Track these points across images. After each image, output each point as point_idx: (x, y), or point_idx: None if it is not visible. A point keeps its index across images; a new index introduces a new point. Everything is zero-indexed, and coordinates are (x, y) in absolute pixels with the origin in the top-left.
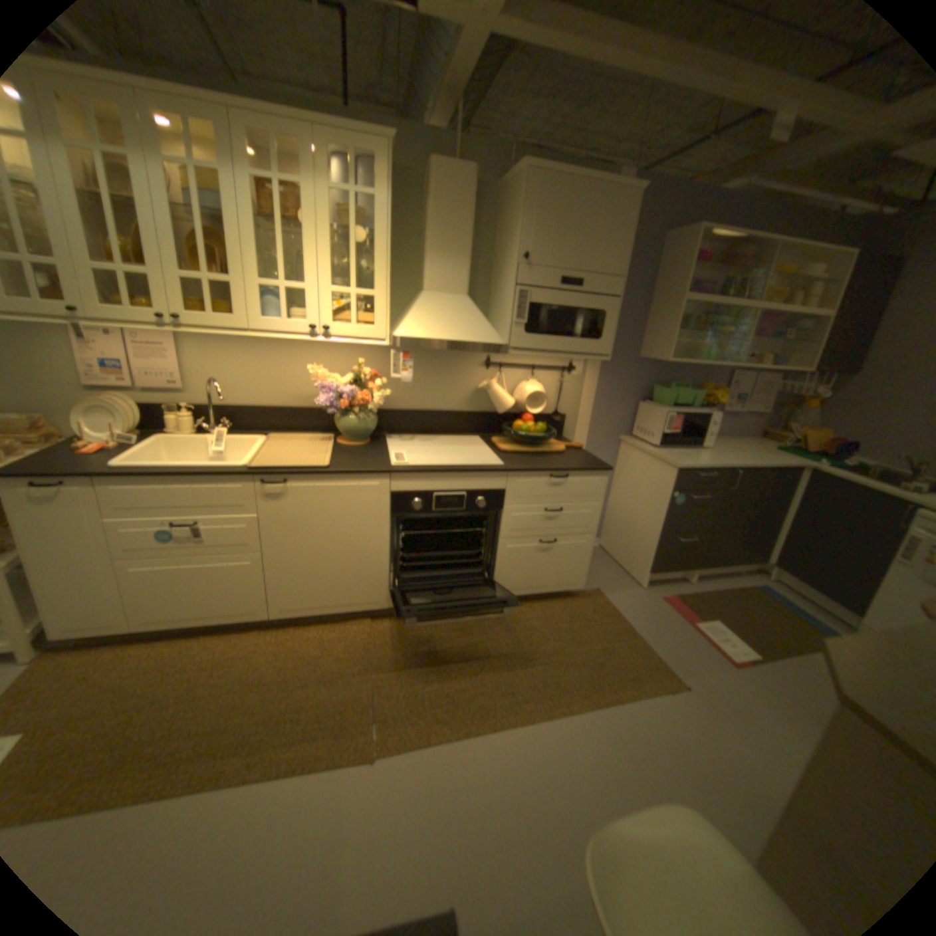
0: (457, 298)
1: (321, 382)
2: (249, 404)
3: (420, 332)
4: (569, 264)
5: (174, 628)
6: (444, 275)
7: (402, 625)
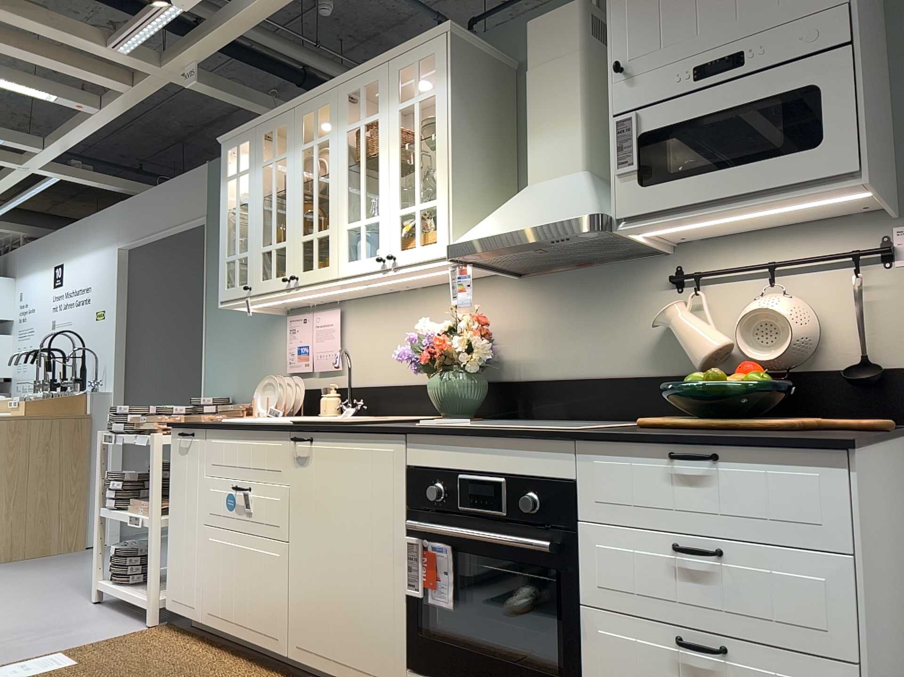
0: (563, 179)
1: (425, 338)
2: (386, 384)
3: (480, 232)
4: (703, 43)
5: (224, 632)
6: (548, 155)
7: None
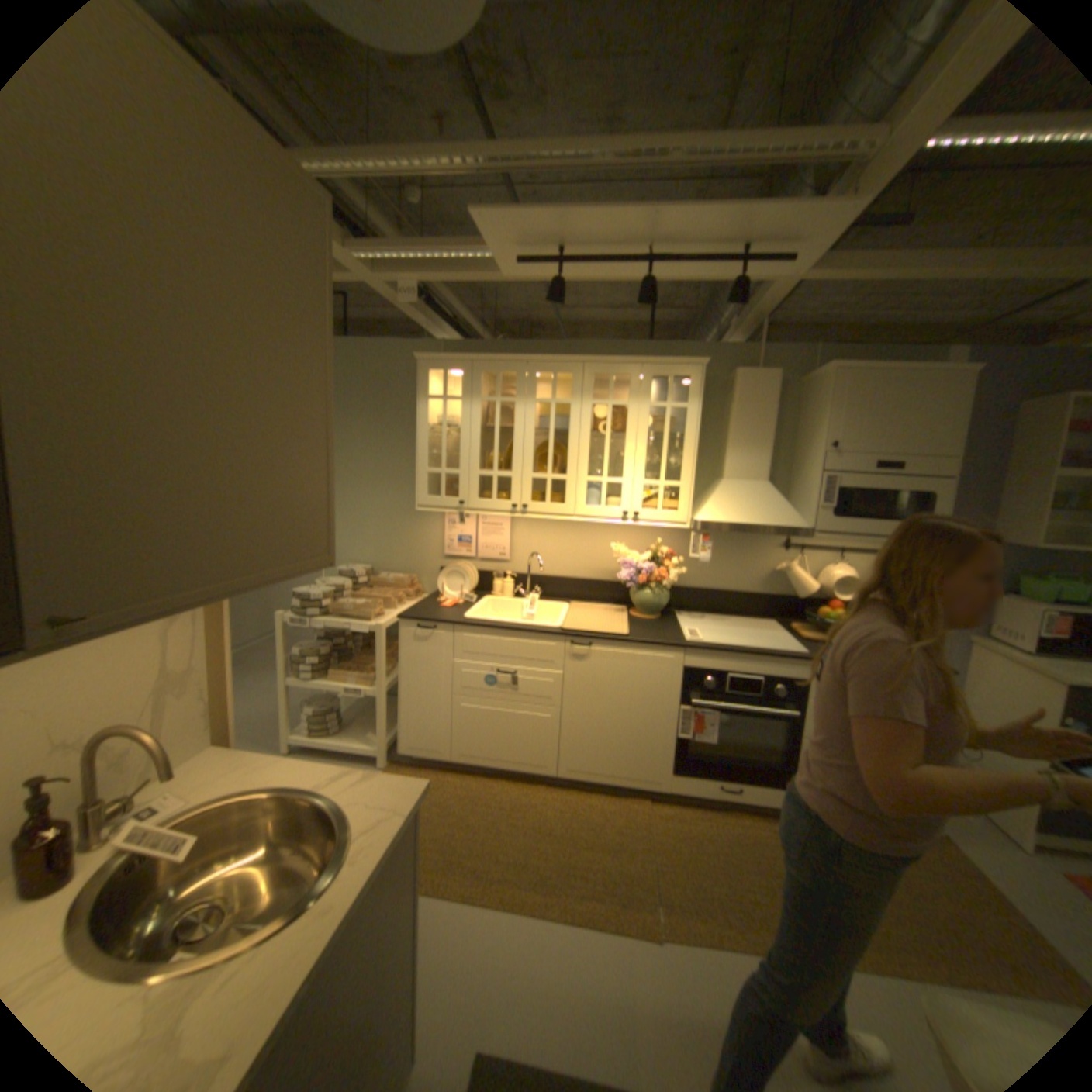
0: (758, 485)
1: (621, 559)
2: (556, 576)
3: (721, 517)
4: (887, 449)
5: (482, 766)
6: (746, 465)
7: (685, 817)
